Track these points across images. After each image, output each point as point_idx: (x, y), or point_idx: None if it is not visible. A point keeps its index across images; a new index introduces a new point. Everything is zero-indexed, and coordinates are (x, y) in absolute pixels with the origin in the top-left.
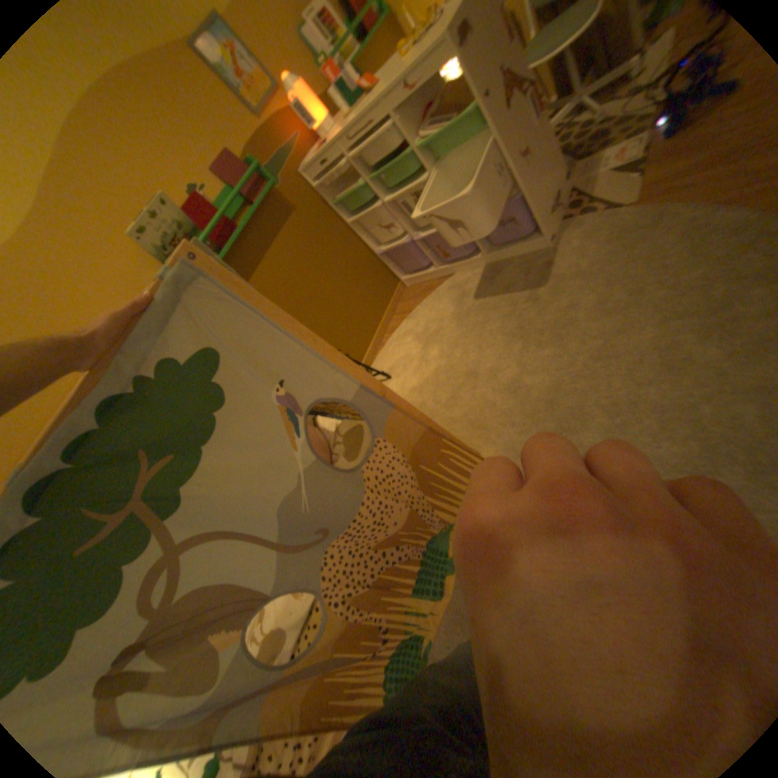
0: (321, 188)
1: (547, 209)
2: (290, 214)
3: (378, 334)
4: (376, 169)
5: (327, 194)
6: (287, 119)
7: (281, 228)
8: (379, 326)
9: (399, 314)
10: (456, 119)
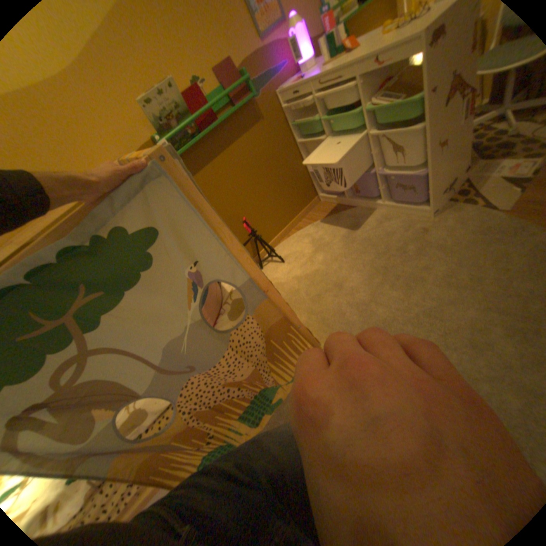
0: (286, 109)
1: (440, 190)
2: (257, 121)
3: (287, 227)
4: (330, 112)
5: (289, 116)
6: (281, 48)
7: (247, 130)
8: (290, 222)
9: (307, 218)
10: (402, 99)
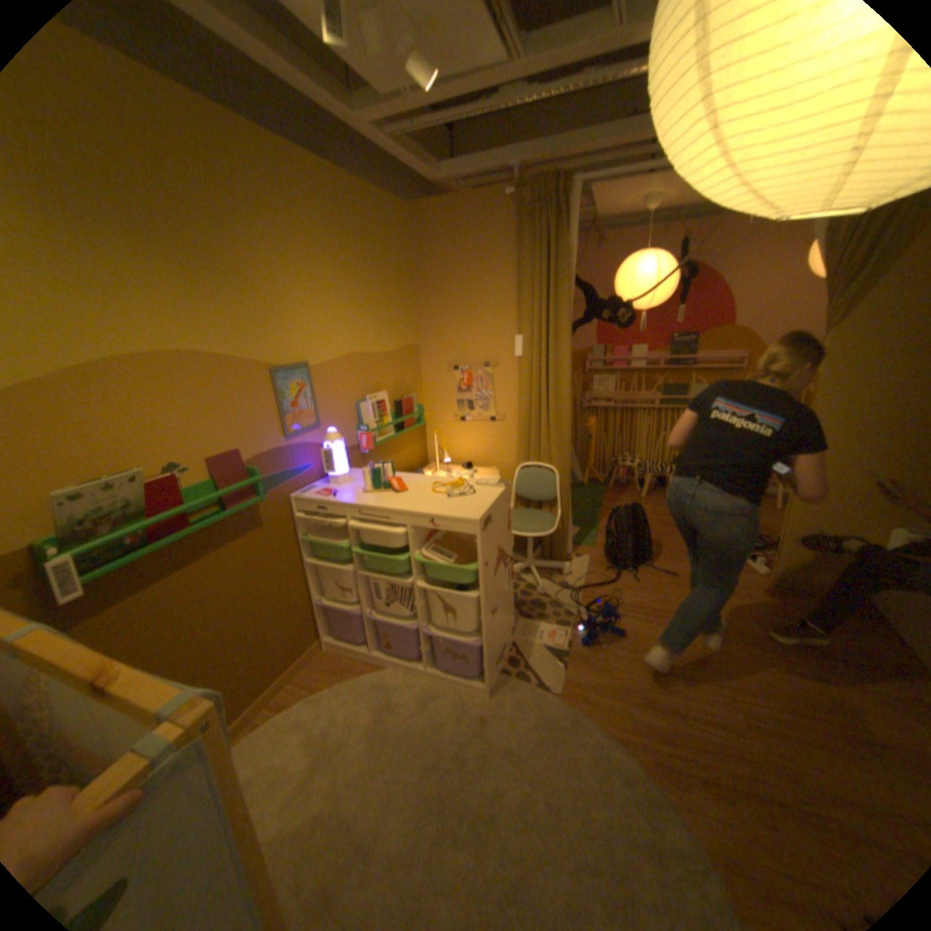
0: (299, 520)
1: (492, 664)
2: (252, 531)
3: (253, 708)
4: (364, 543)
5: (301, 528)
6: (308, 453)
7: (232, 542)
8: (262, 696)
9: (295, 686)
10: (454, 562)
